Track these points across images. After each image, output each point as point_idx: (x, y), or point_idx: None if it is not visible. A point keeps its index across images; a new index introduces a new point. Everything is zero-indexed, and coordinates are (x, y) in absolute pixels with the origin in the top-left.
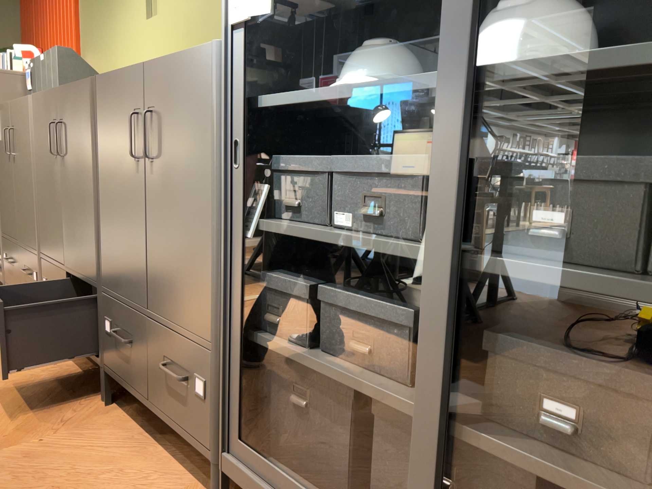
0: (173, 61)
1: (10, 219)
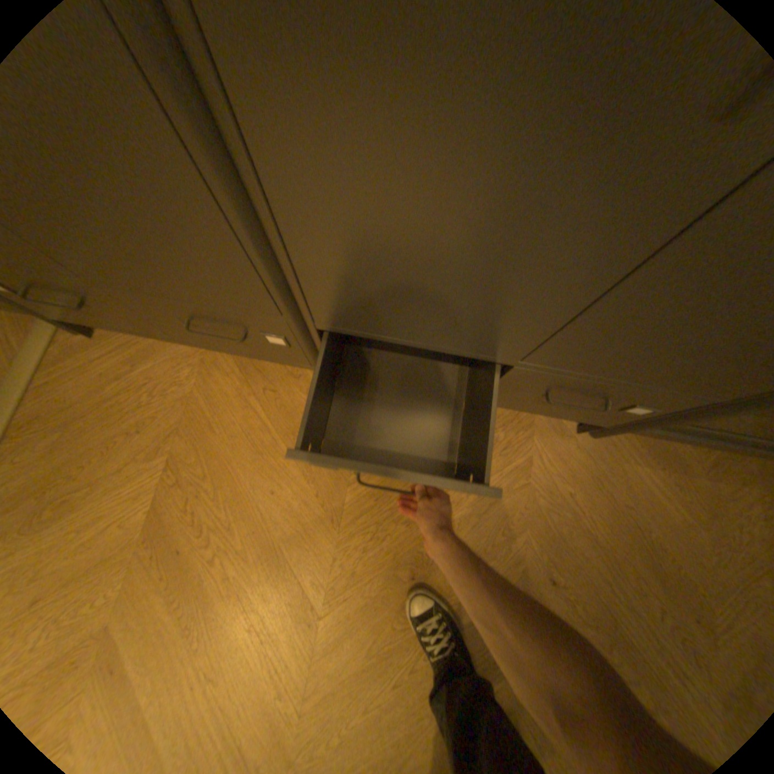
0: None
1: None
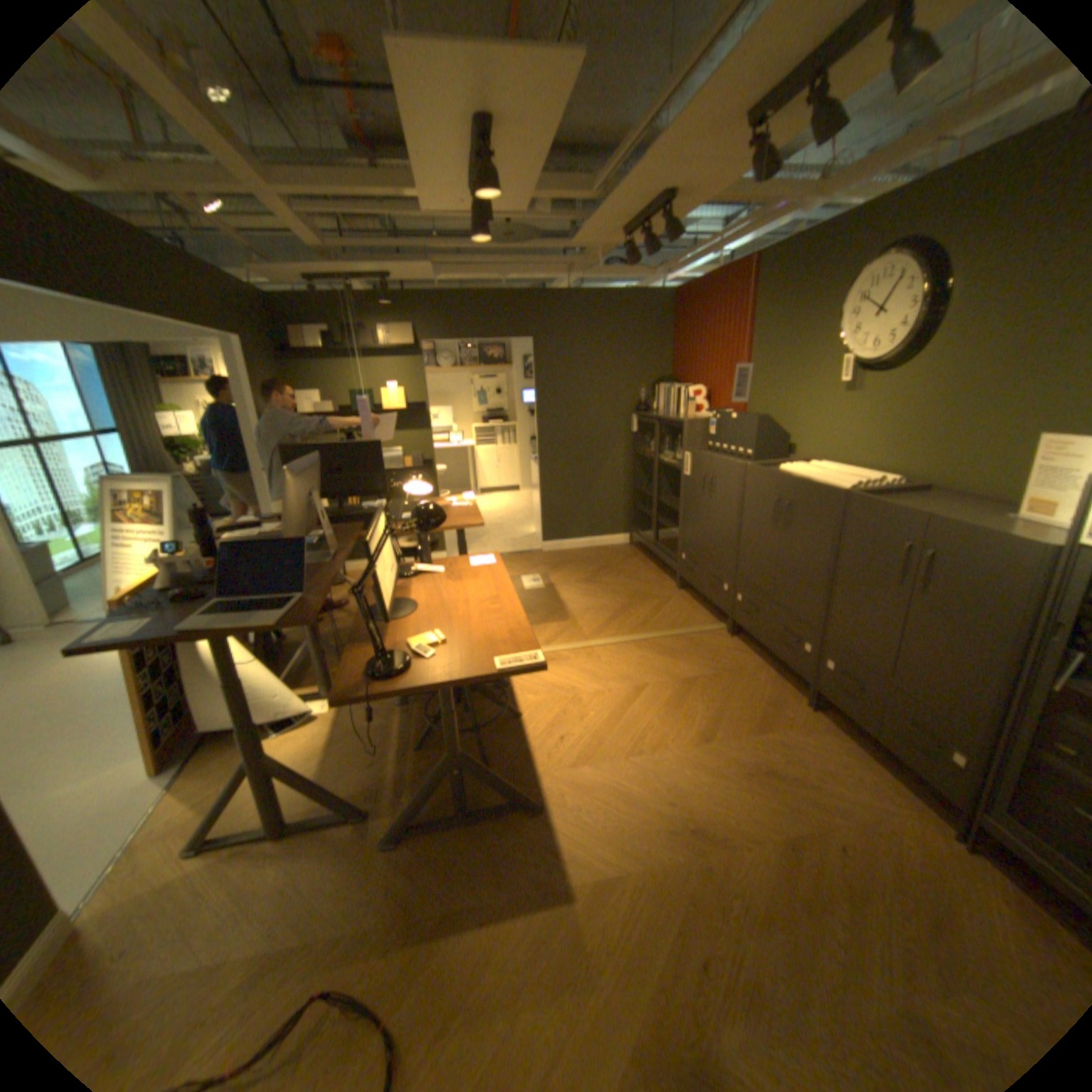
0: (980, 532)
1: (695, 533)
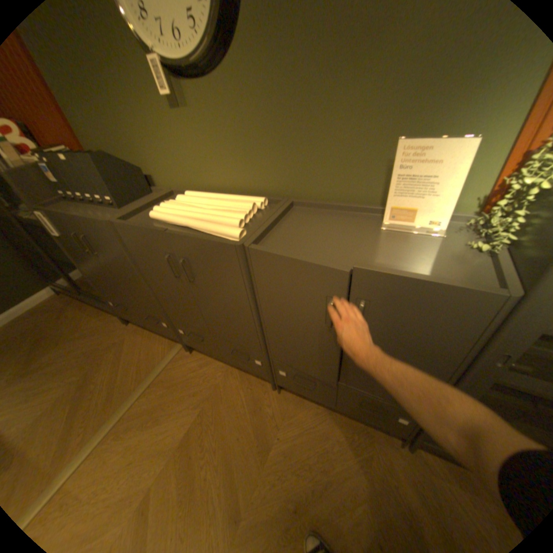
0: (418, 285)
1: (106, 286)
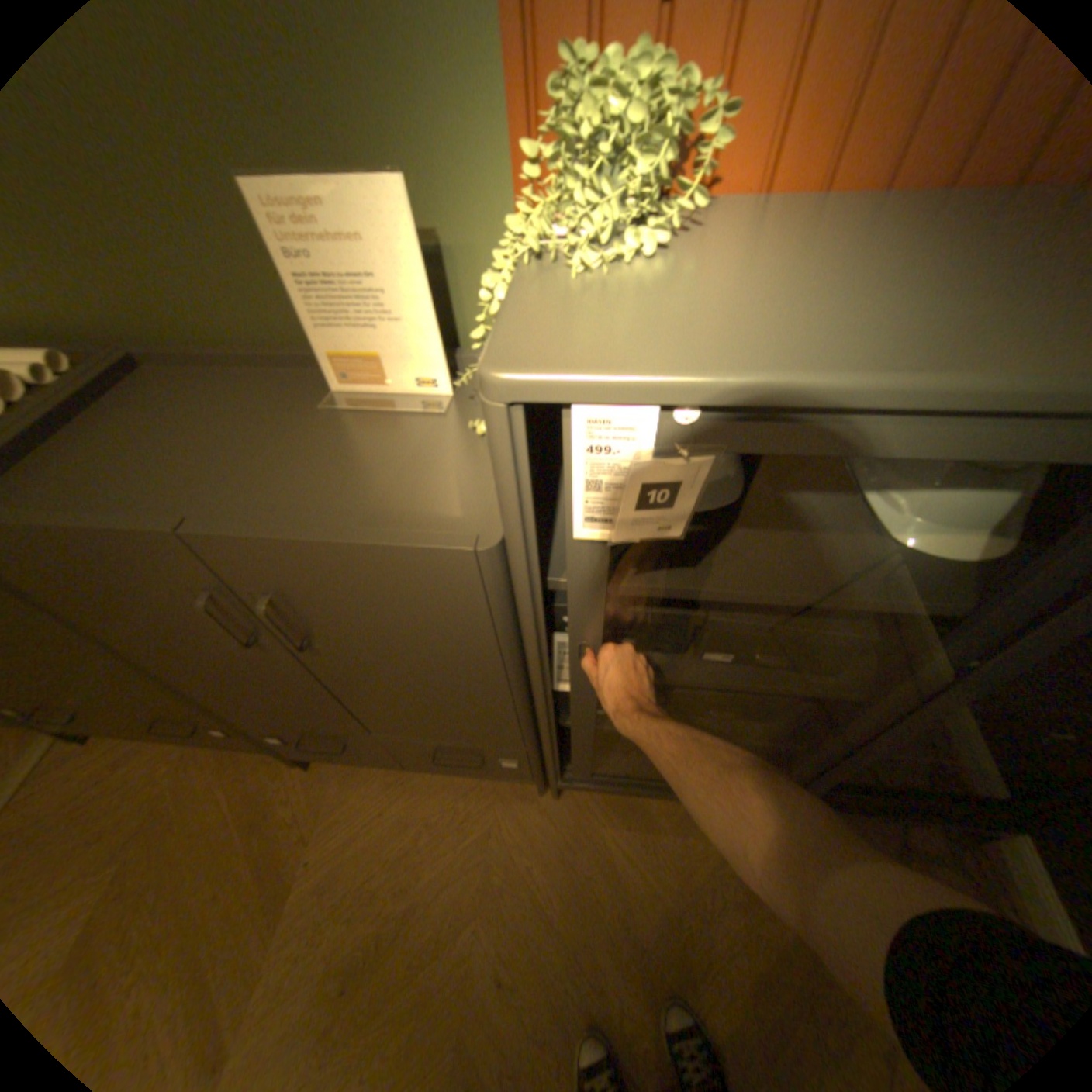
0: (322, 553)
1: None
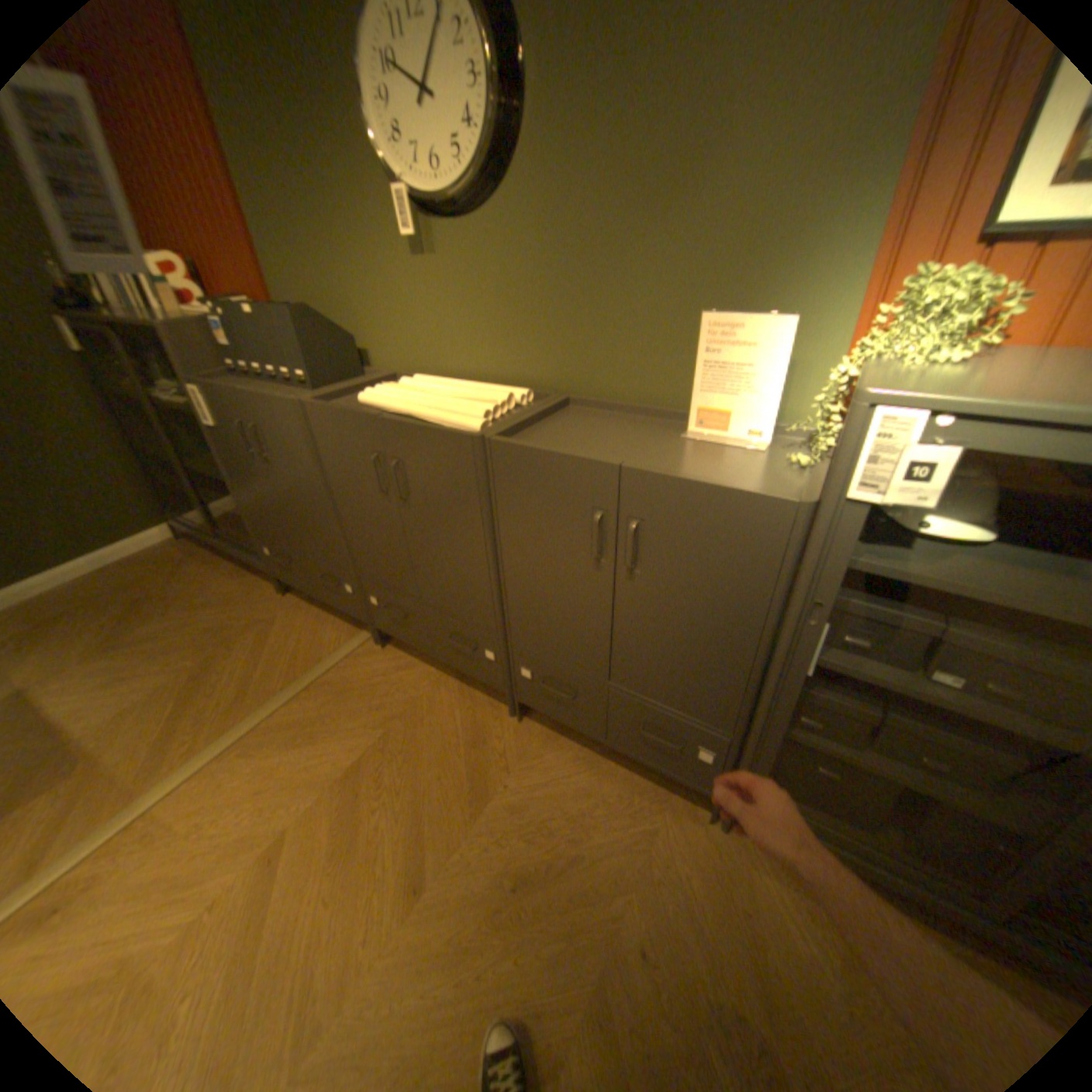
0: (697, 491)
1: (268, 518)
